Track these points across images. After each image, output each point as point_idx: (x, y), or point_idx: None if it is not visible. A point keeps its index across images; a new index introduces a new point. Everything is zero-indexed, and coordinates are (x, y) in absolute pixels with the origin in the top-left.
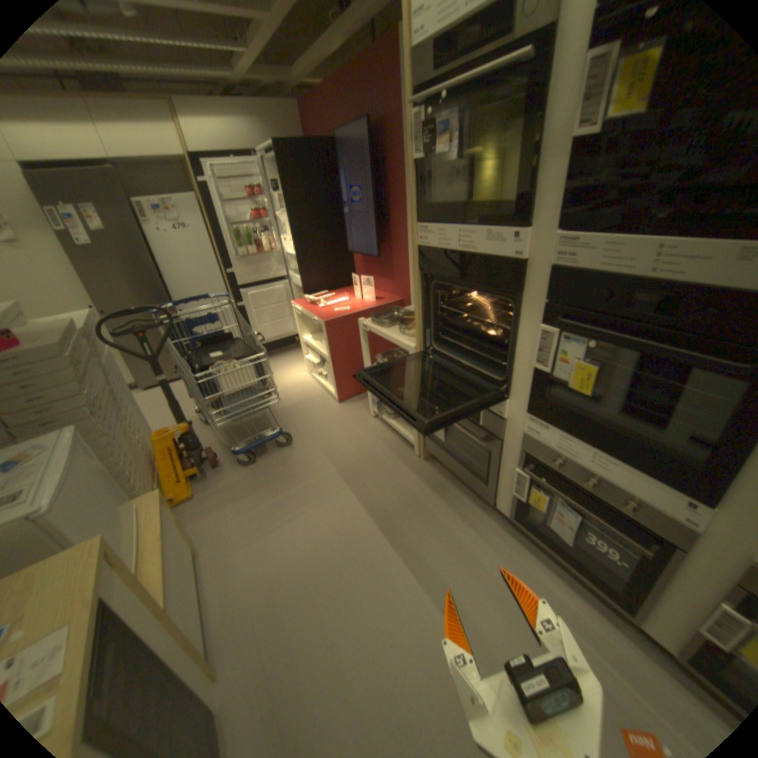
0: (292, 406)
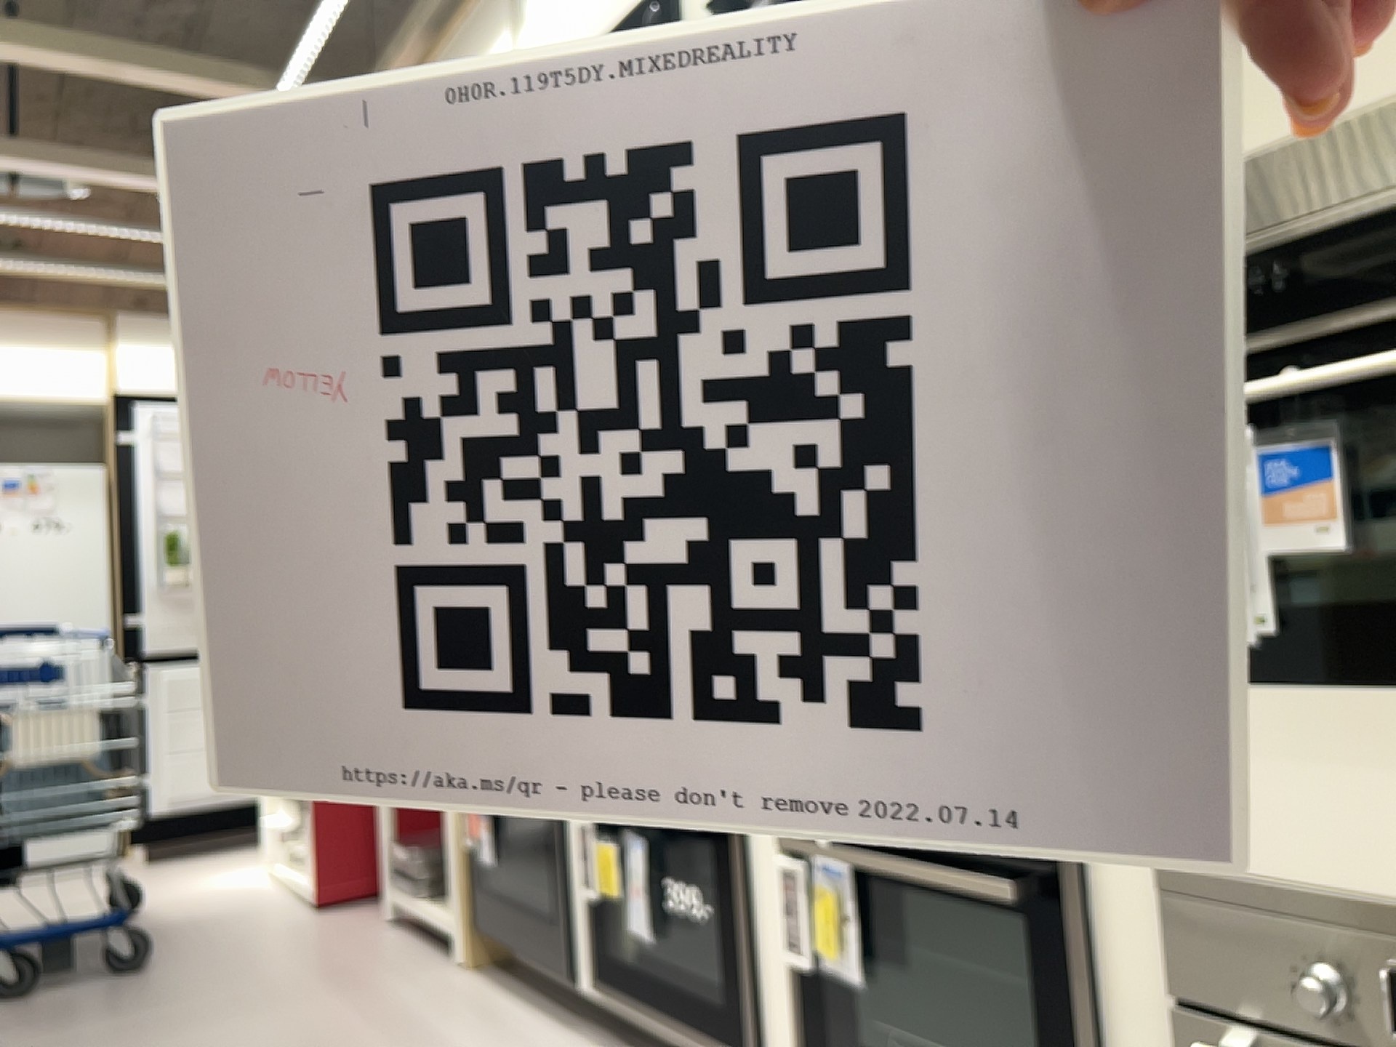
0: (187, 920)
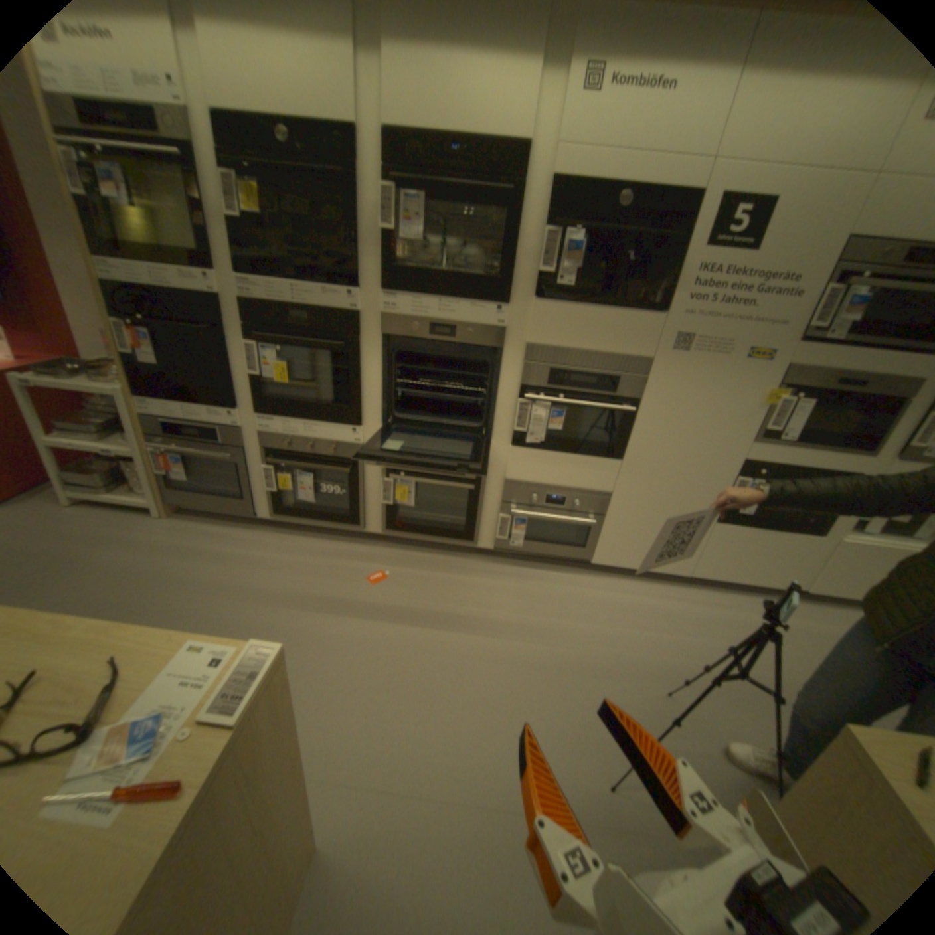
0: None
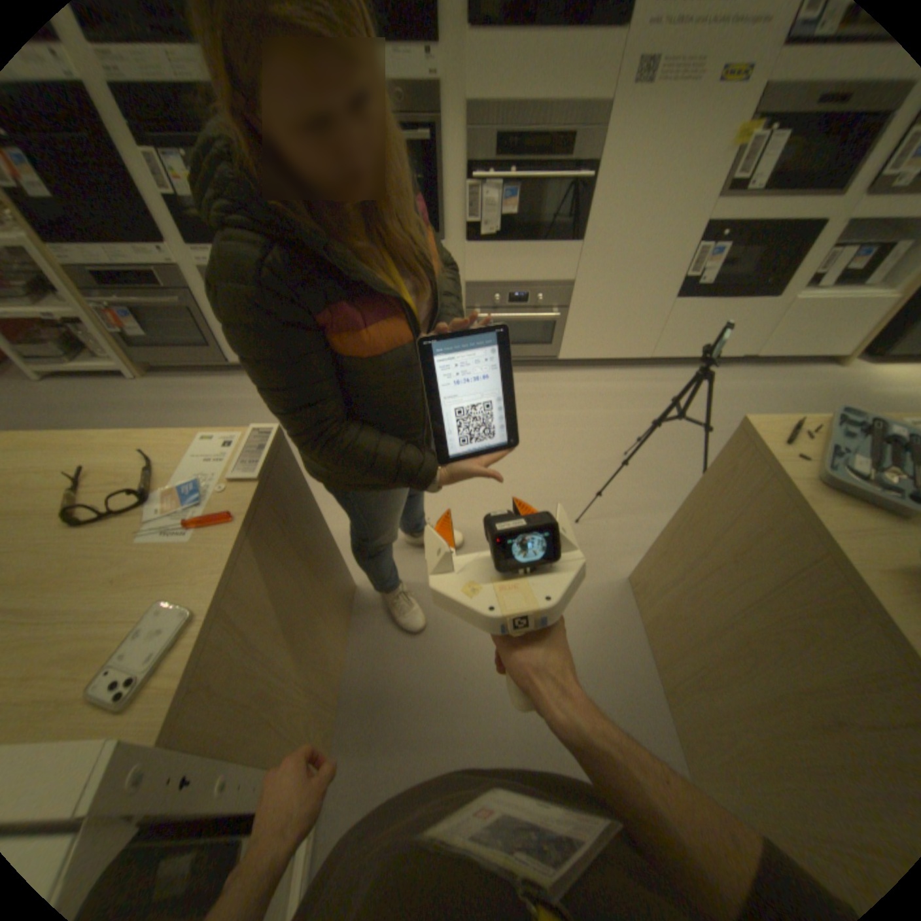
0: None
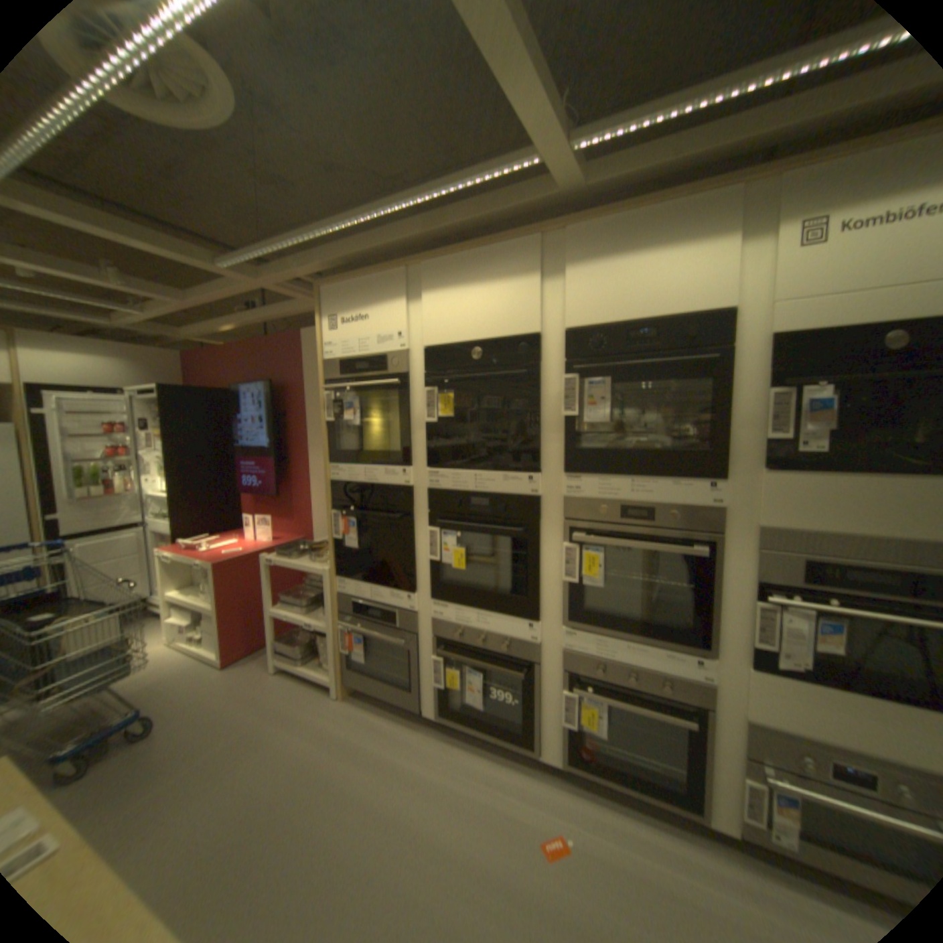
0: (143, 691)
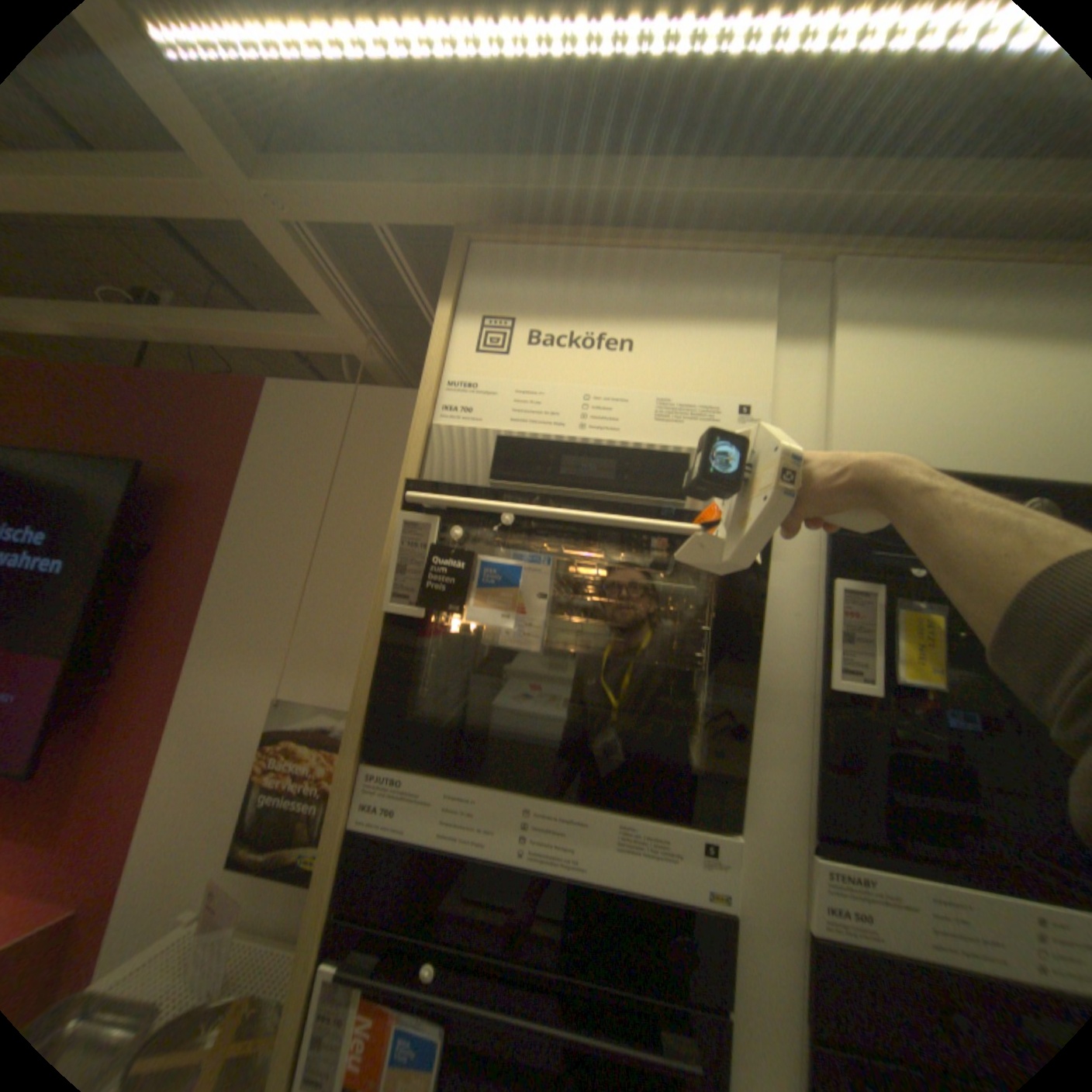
0: None
